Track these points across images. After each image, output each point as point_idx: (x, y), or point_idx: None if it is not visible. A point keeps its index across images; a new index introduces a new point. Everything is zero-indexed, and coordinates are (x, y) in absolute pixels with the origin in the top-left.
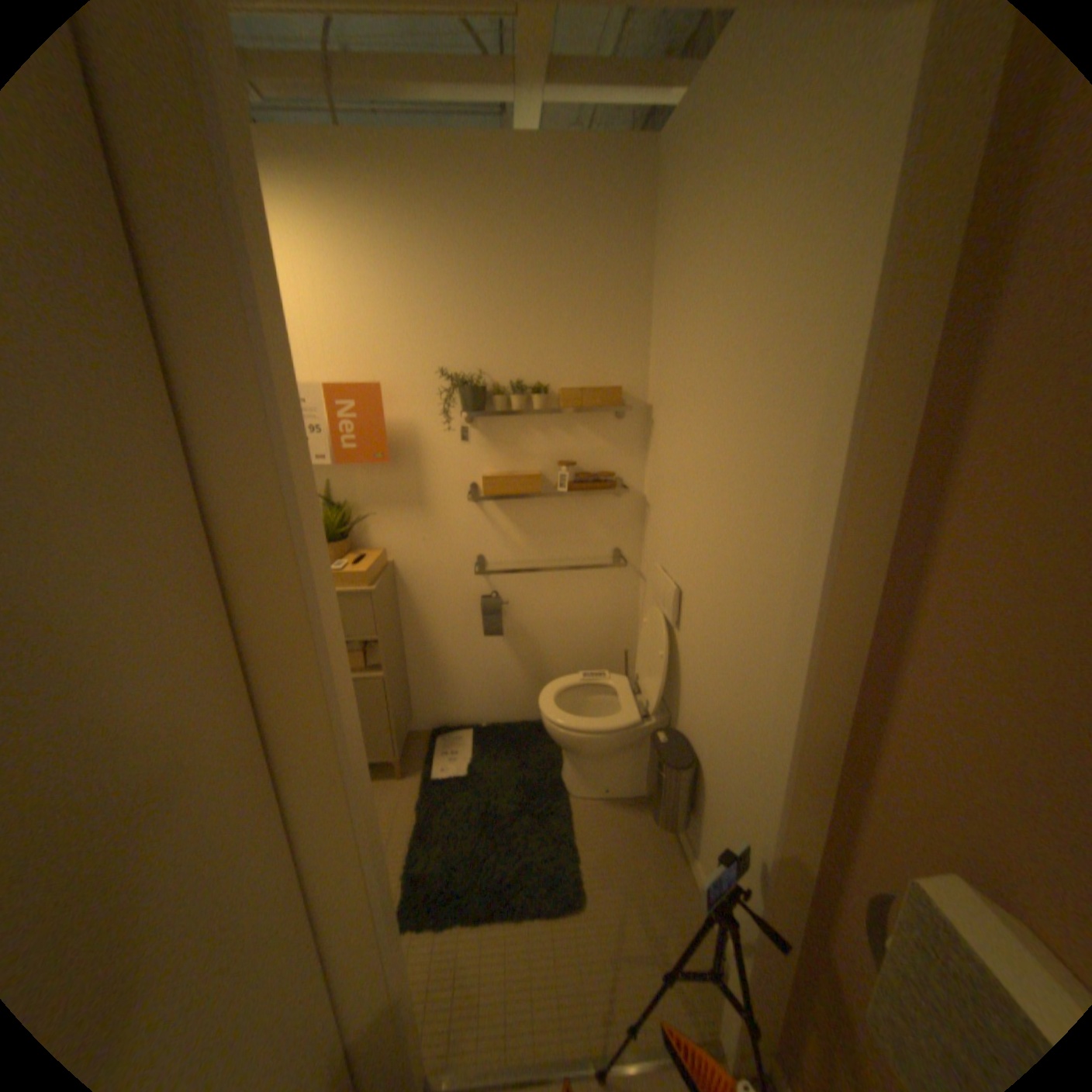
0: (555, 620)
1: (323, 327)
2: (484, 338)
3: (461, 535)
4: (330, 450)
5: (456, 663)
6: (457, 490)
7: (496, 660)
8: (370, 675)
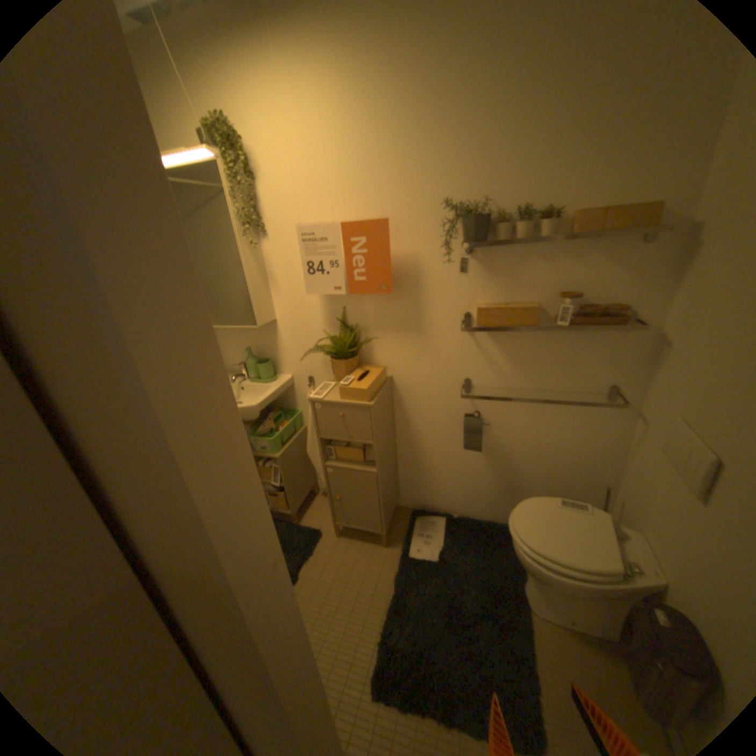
0: (533, 443)
1: (343, 168)
2: (493, 160)
3: (451, 358)
4: (344, 281)
5: (437, 463)
6: (451, 317)
7: (472, 467)
8: (366, 468)
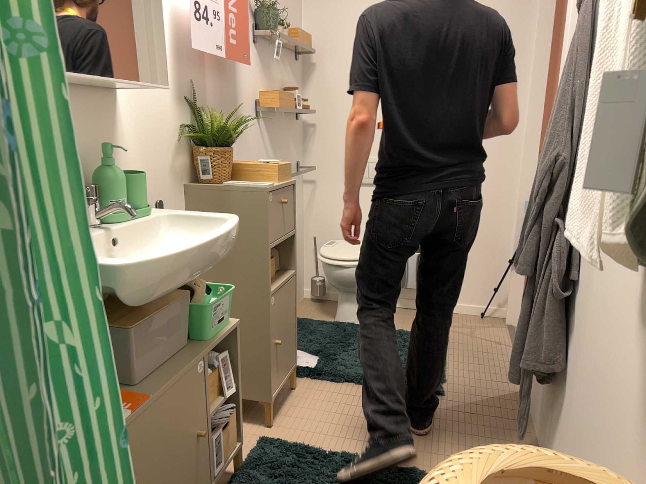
0: None
1: None
2: None
3: (254, 150)
4: (228, 45)
5: None
6: (252, 107)
7: None
8: (287, 275)
